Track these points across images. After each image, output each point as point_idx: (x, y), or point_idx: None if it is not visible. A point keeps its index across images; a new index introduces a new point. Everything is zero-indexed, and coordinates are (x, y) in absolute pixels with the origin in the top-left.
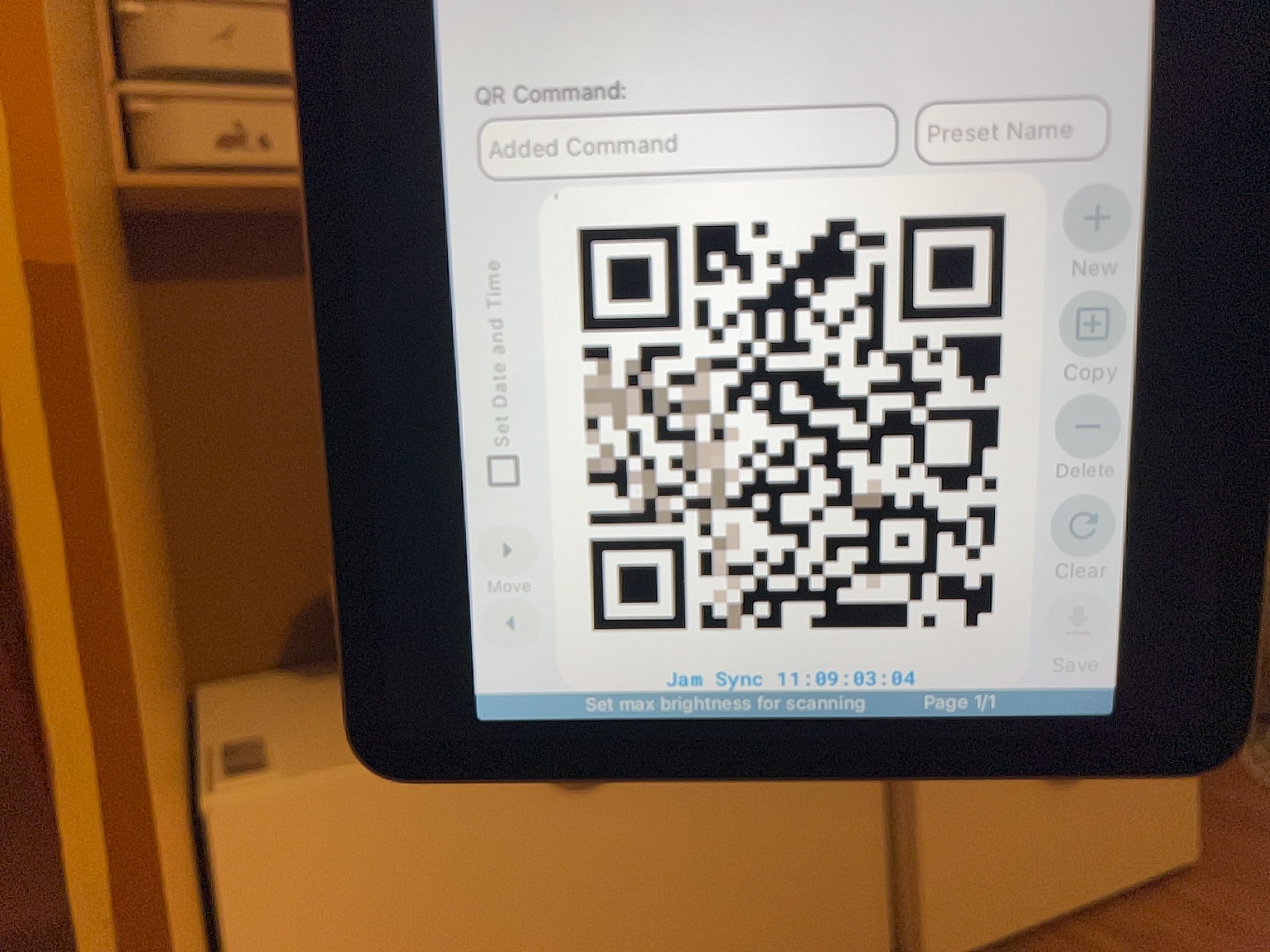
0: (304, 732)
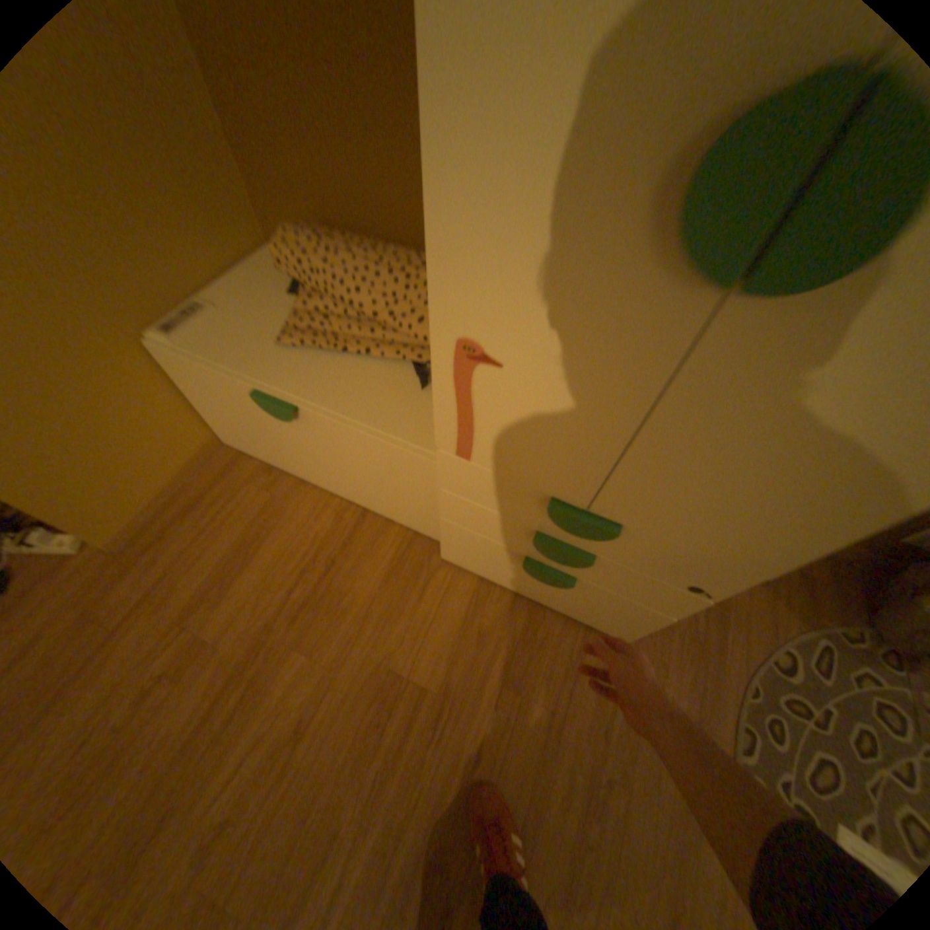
0: (228, 312)
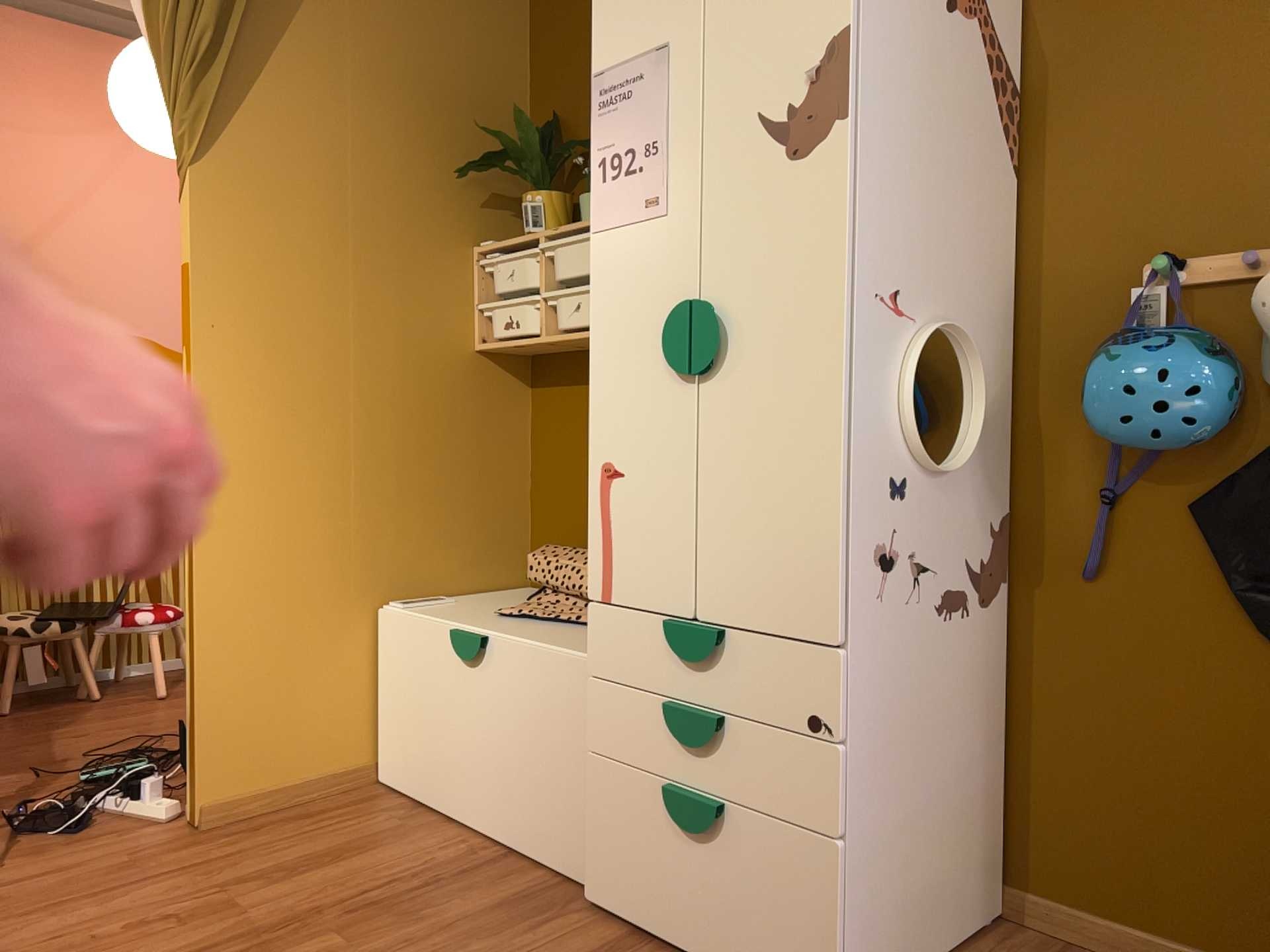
0: (463, 603)
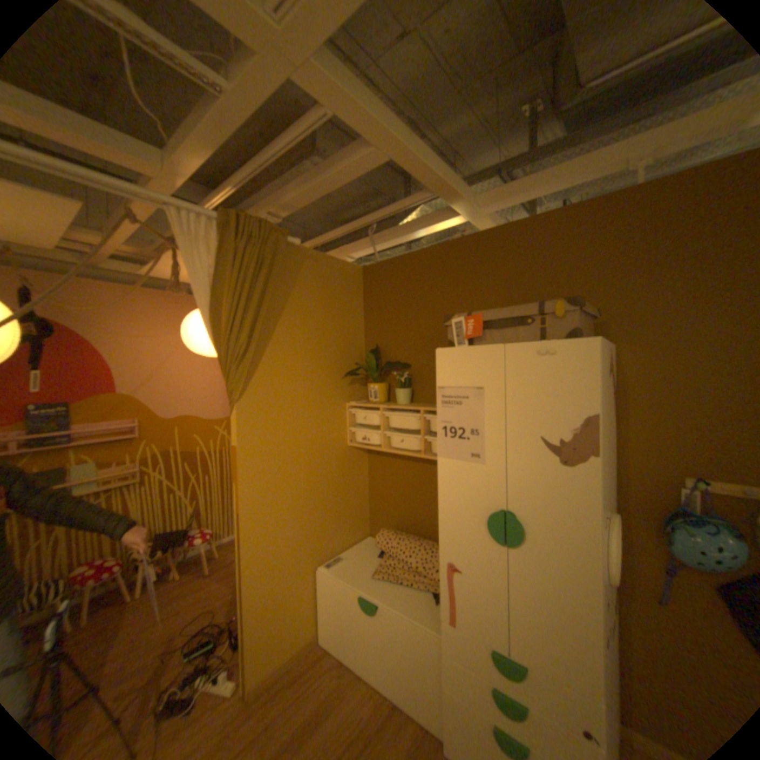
0: (351, 562)
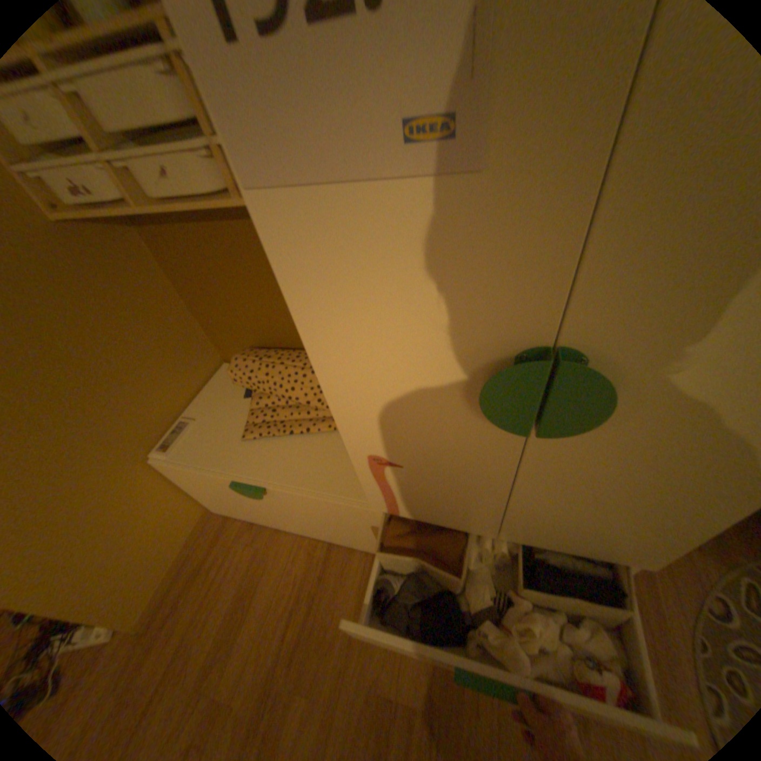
0: (204, 422)
